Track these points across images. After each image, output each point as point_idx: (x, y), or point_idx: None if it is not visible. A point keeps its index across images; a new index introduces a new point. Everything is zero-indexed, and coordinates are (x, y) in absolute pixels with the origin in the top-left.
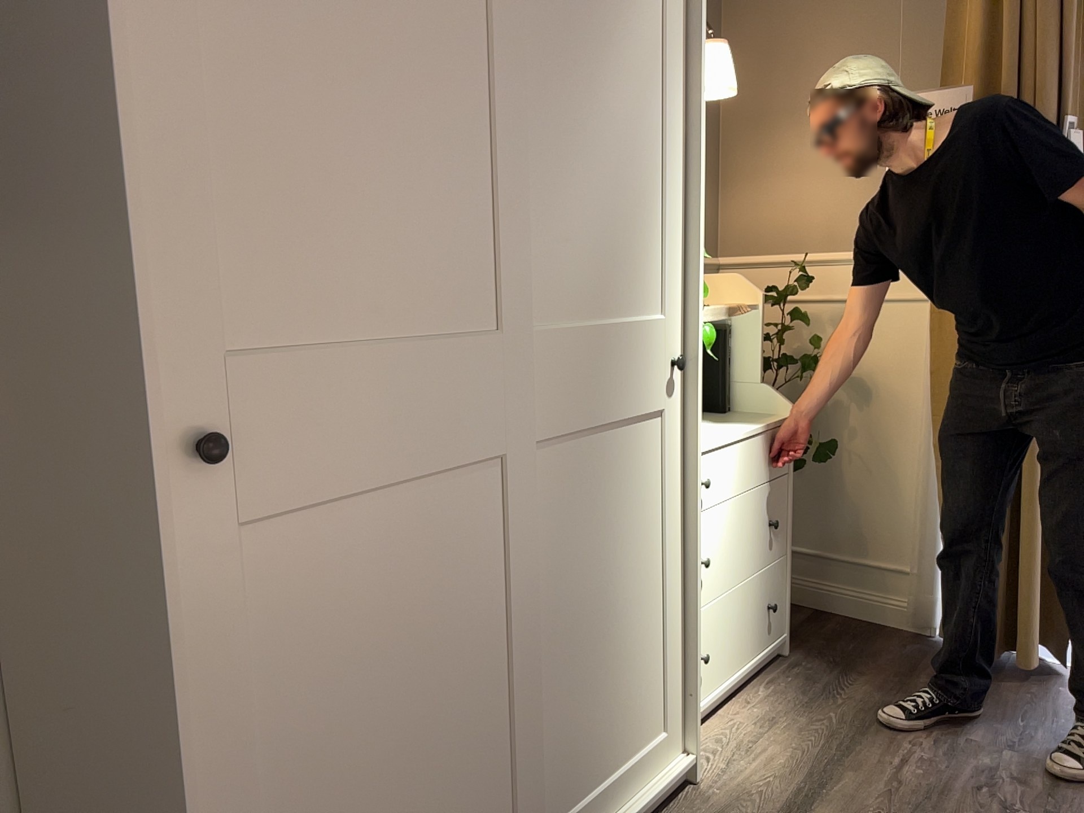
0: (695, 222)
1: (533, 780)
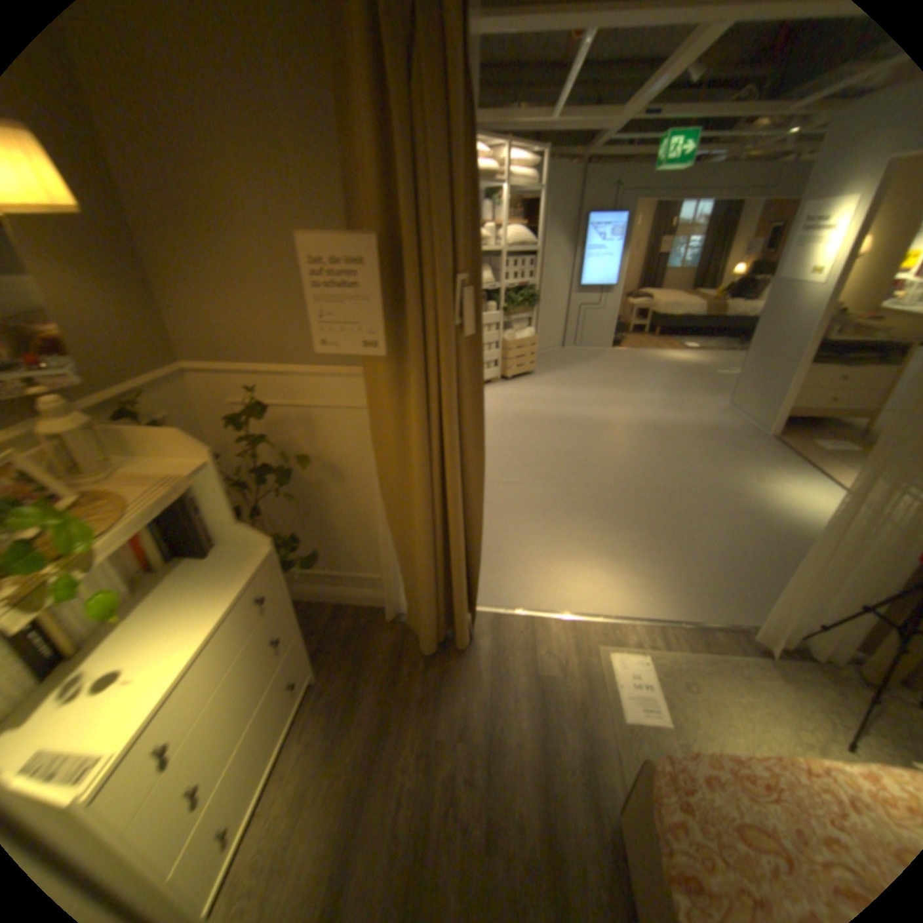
0: None
1: None
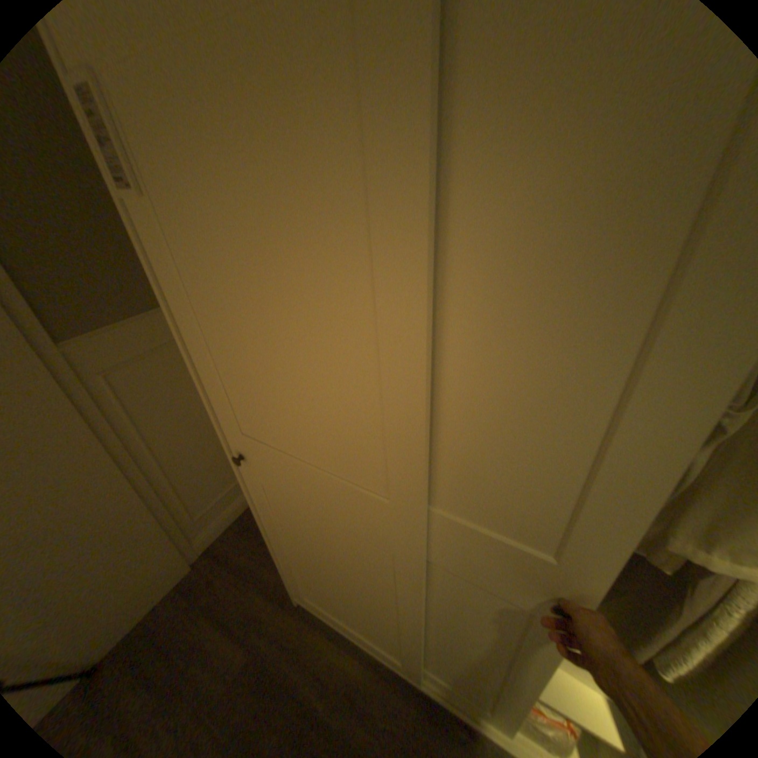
0: None
1: (409, 660)
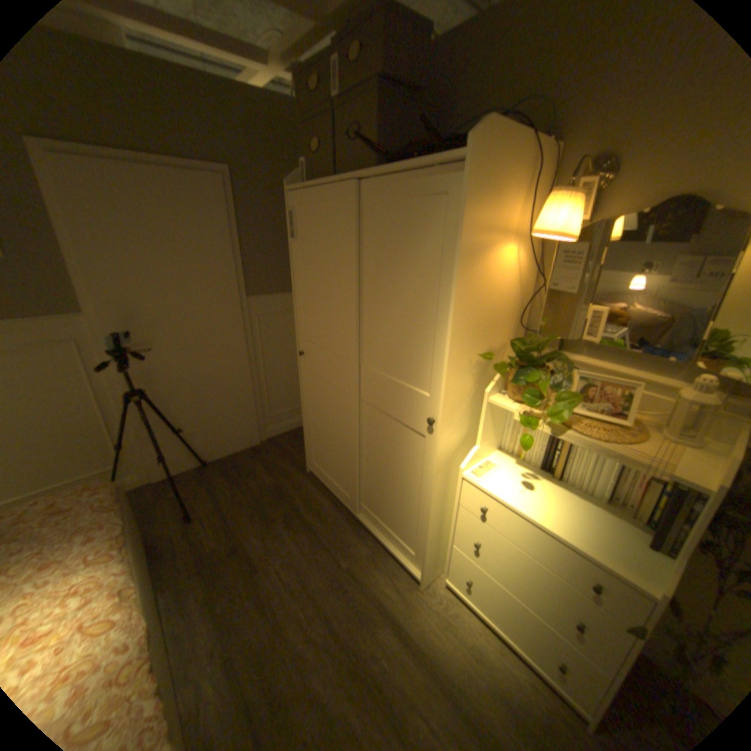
0: (448, 355)
1: (353, 484)
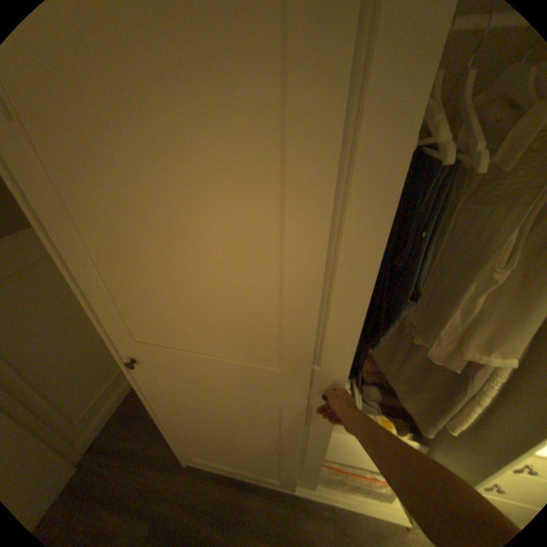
0: None
1: (287, 477)
